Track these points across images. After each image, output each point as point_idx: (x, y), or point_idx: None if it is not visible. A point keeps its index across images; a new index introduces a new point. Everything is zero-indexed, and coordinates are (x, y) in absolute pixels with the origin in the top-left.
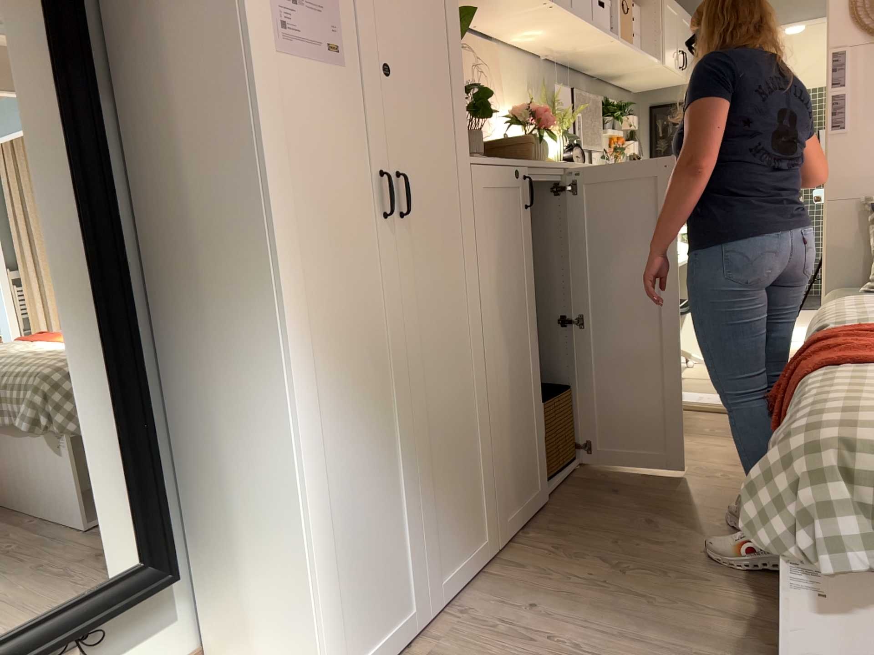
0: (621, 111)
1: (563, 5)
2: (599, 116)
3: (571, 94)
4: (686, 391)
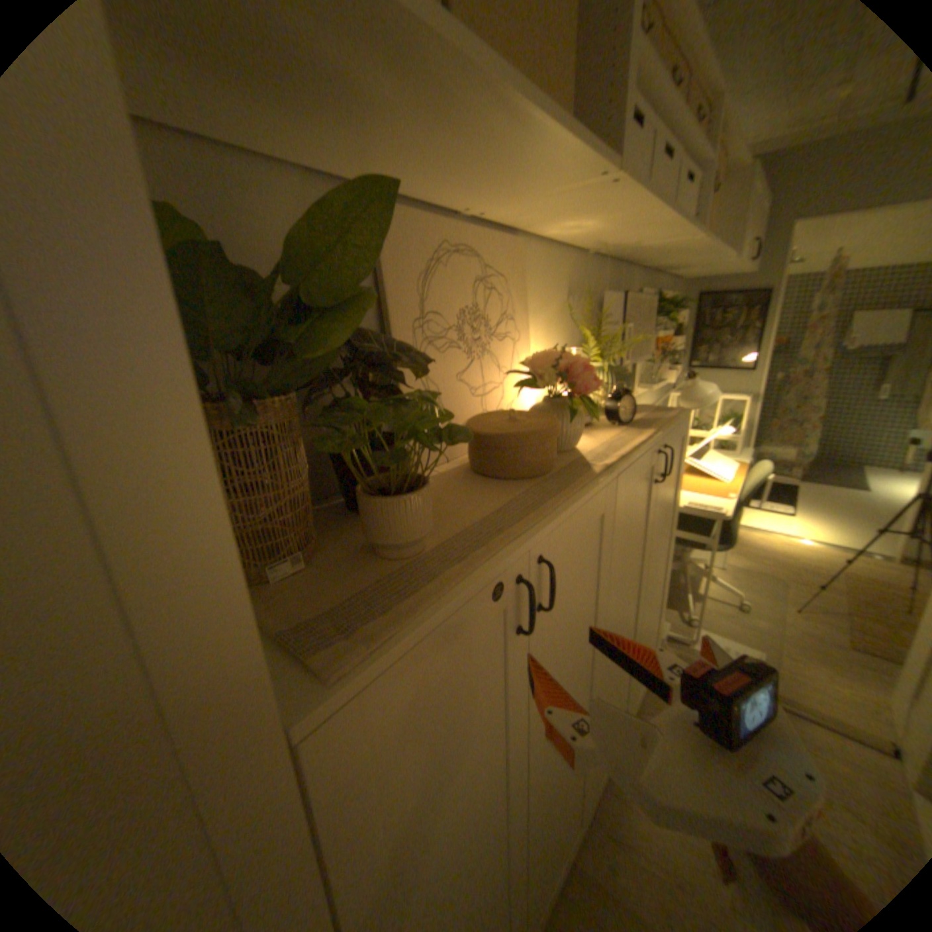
0: (674, 302)
1: (645, 178)
2: (654, 317)
3: (625, 293)
4: (711, 632)
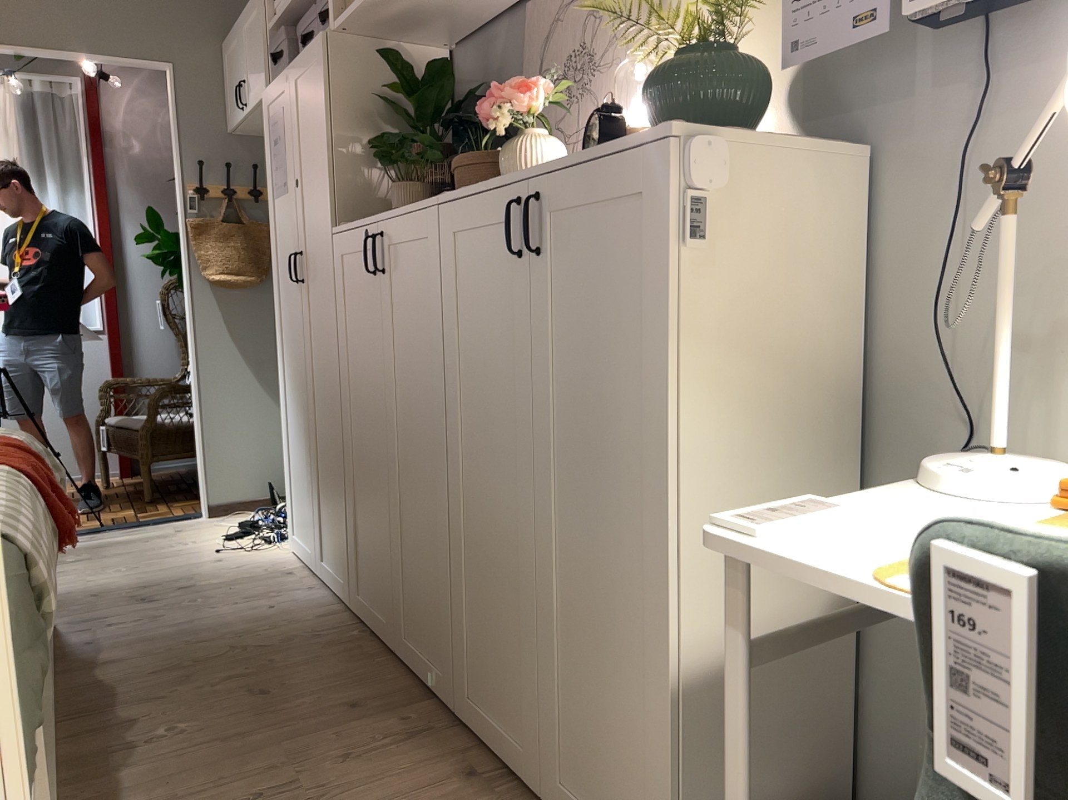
0: None
1: None
2: None
3: None
4: None
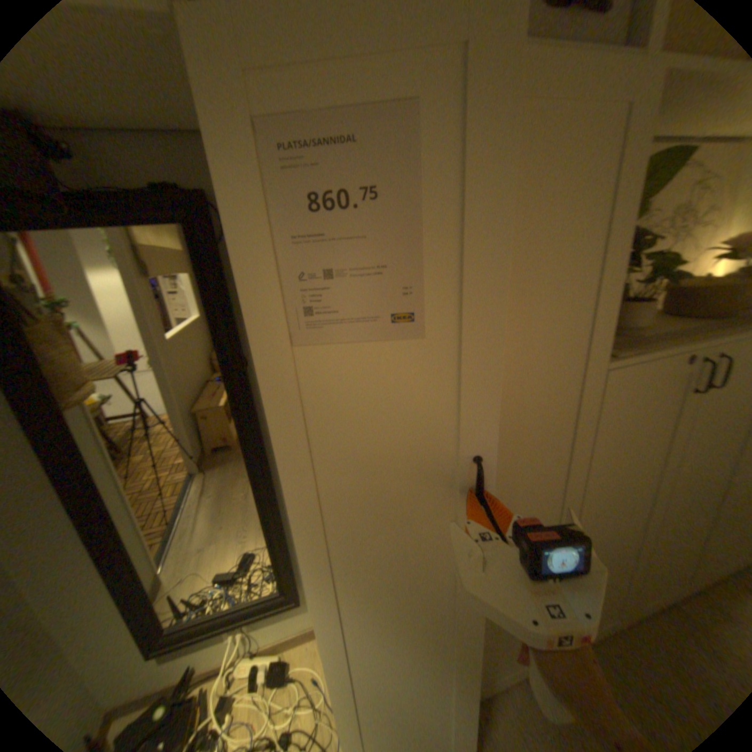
0: None
1: None
2: None
3: None
4: None
